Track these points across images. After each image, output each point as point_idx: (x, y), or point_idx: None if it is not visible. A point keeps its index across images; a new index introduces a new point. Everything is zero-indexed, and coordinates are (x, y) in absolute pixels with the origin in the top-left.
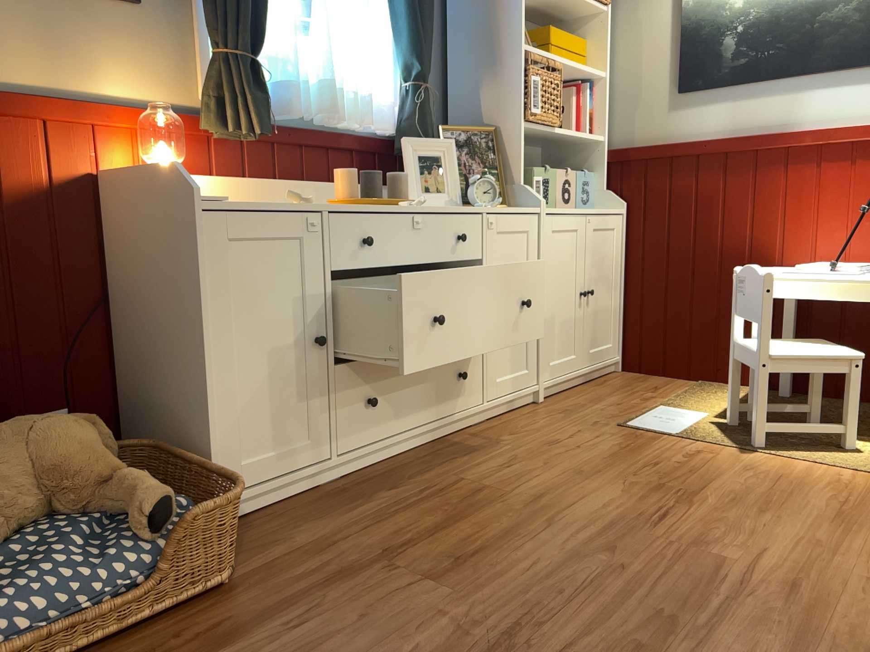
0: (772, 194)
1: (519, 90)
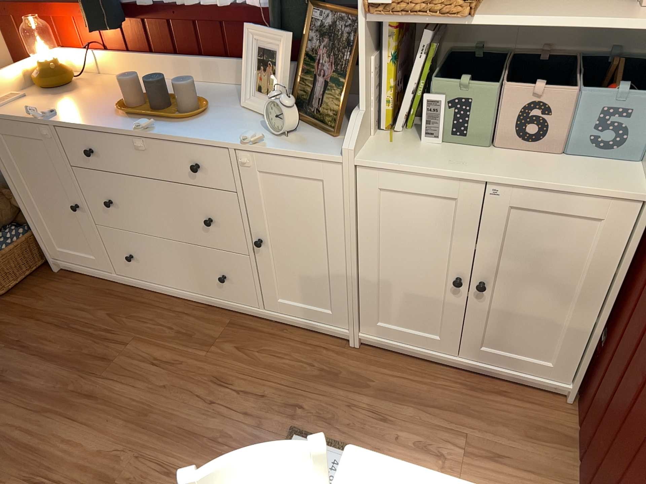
0: None
1: None
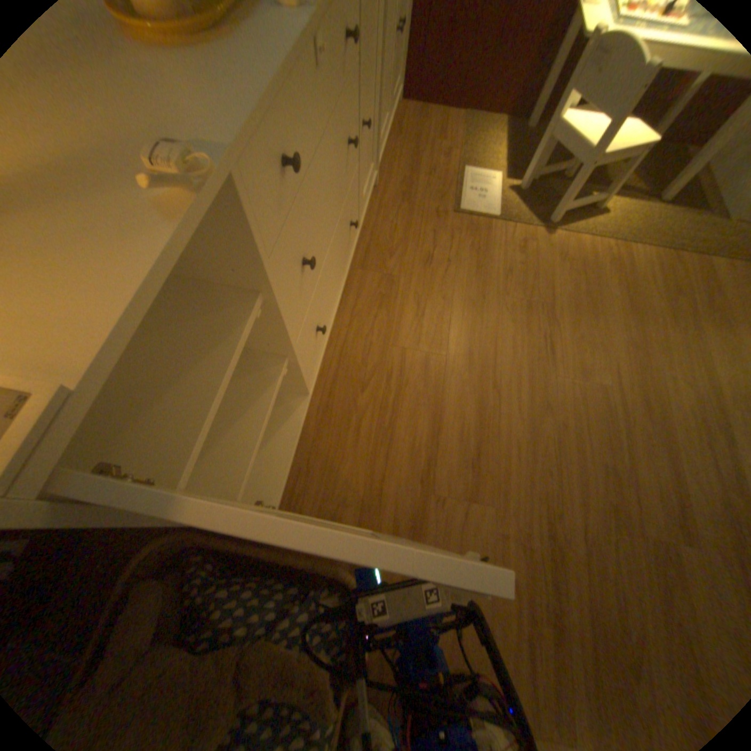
0: None
1: None
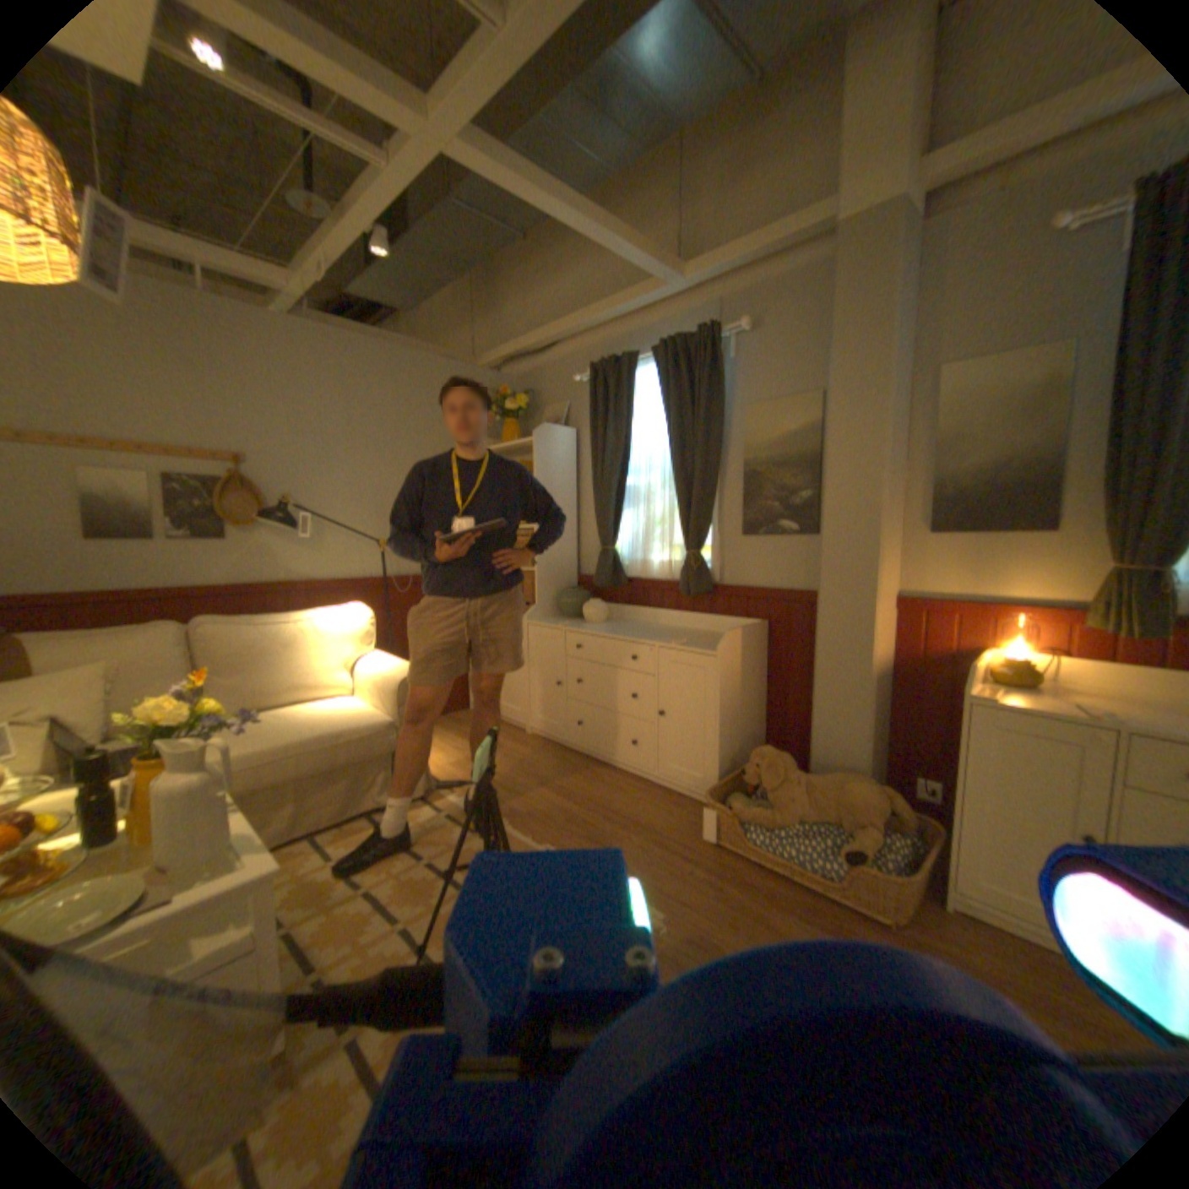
0: None
1: None
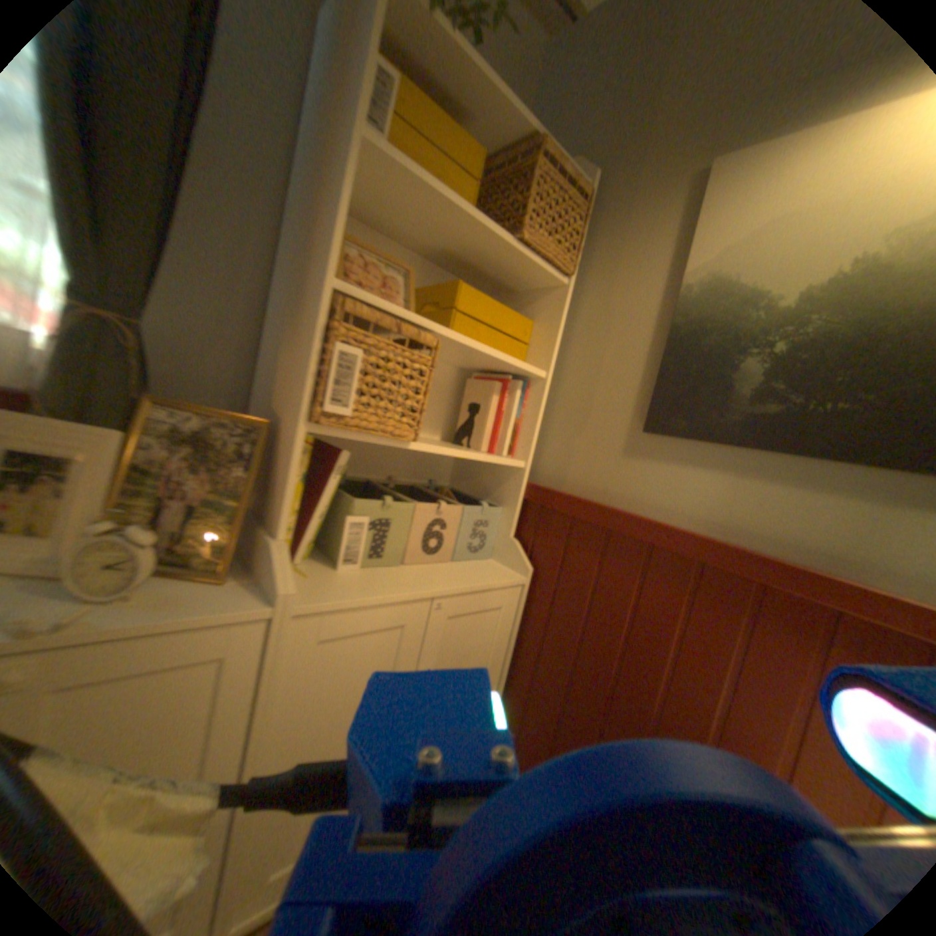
0: (785, 687)
1: (313, 365)
